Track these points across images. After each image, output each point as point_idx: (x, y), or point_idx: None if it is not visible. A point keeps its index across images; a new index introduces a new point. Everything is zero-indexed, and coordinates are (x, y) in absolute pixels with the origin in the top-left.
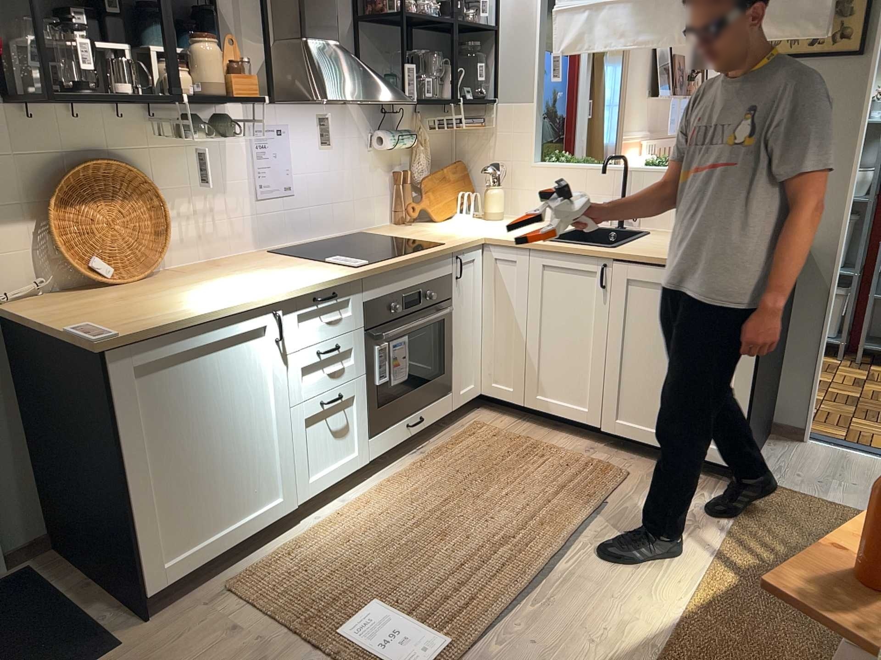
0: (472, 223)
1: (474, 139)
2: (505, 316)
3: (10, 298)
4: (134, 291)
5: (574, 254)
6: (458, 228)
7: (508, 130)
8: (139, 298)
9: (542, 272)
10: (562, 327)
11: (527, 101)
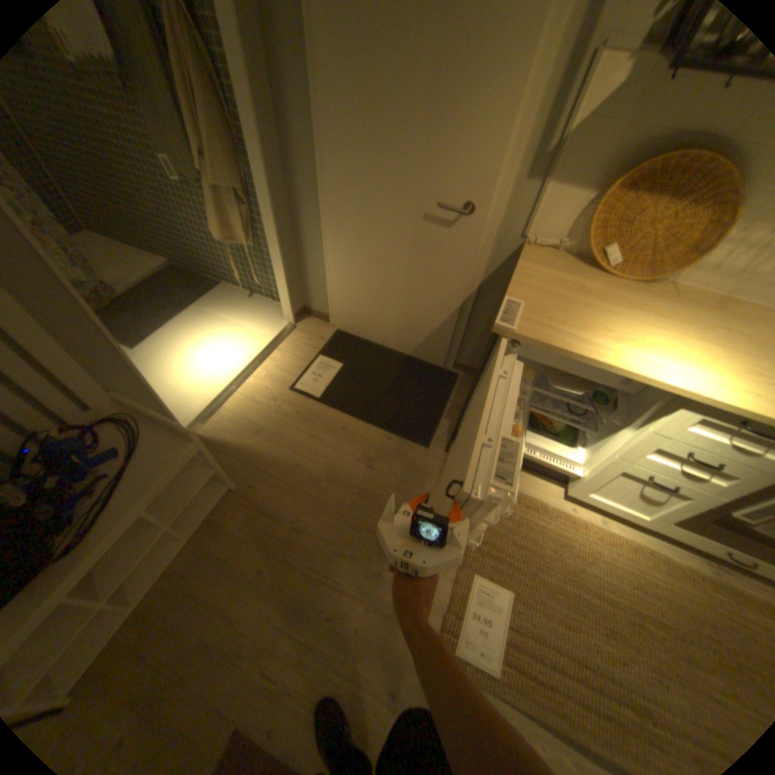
0: None
1: None
2: None
3: (538, 241)
4: (611, 289)
5: None
6: None
7: None
8: (599, 299)
9: None
10: None
11: None
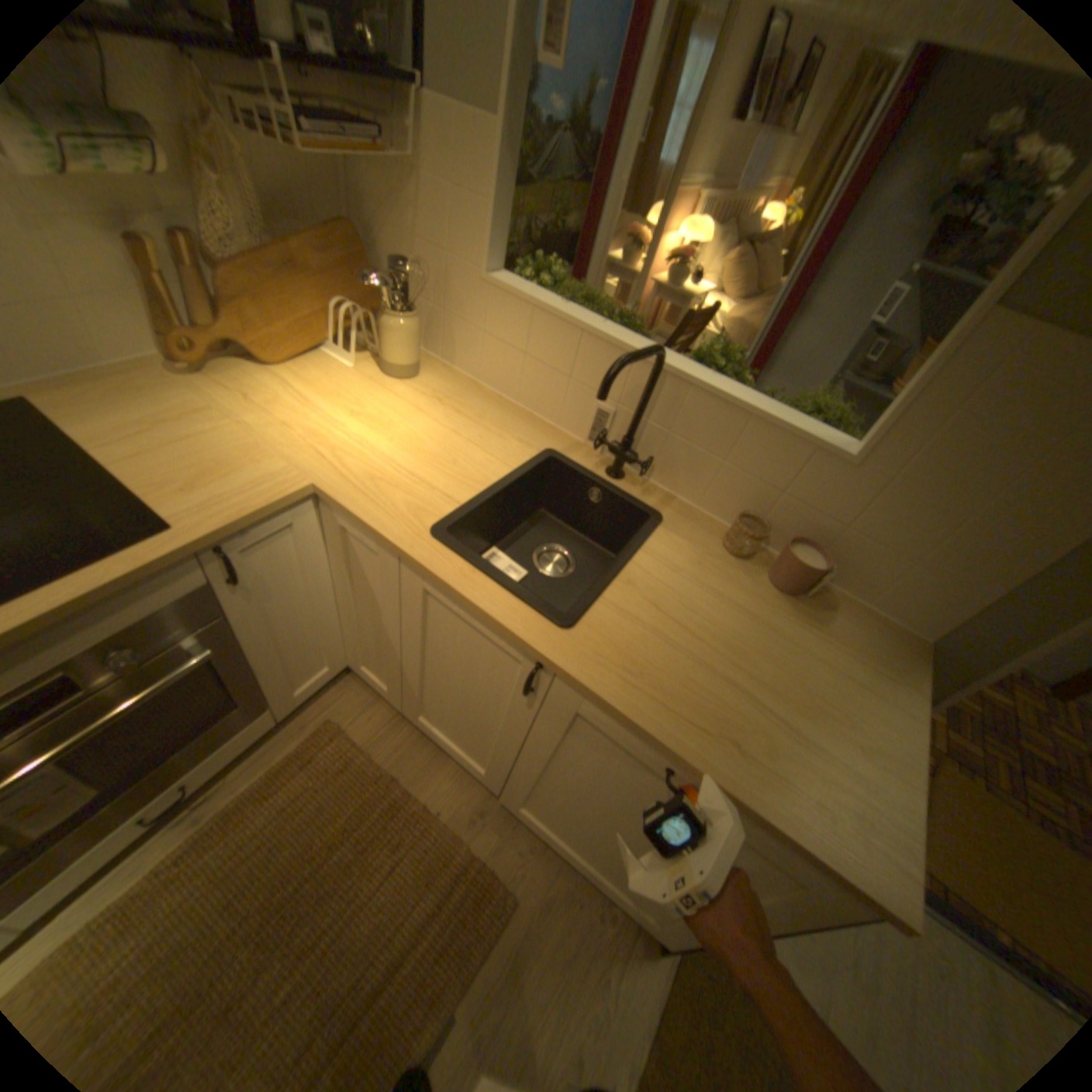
0: (345, 383)
1: (379, 171)
2: (368, 608)
3: None
4: None
5: (480, 612)
6: (295, 410)
7: (444, 175)
8: None
9: (423, 595)
10: (454, 678)
11: (487, 107)
